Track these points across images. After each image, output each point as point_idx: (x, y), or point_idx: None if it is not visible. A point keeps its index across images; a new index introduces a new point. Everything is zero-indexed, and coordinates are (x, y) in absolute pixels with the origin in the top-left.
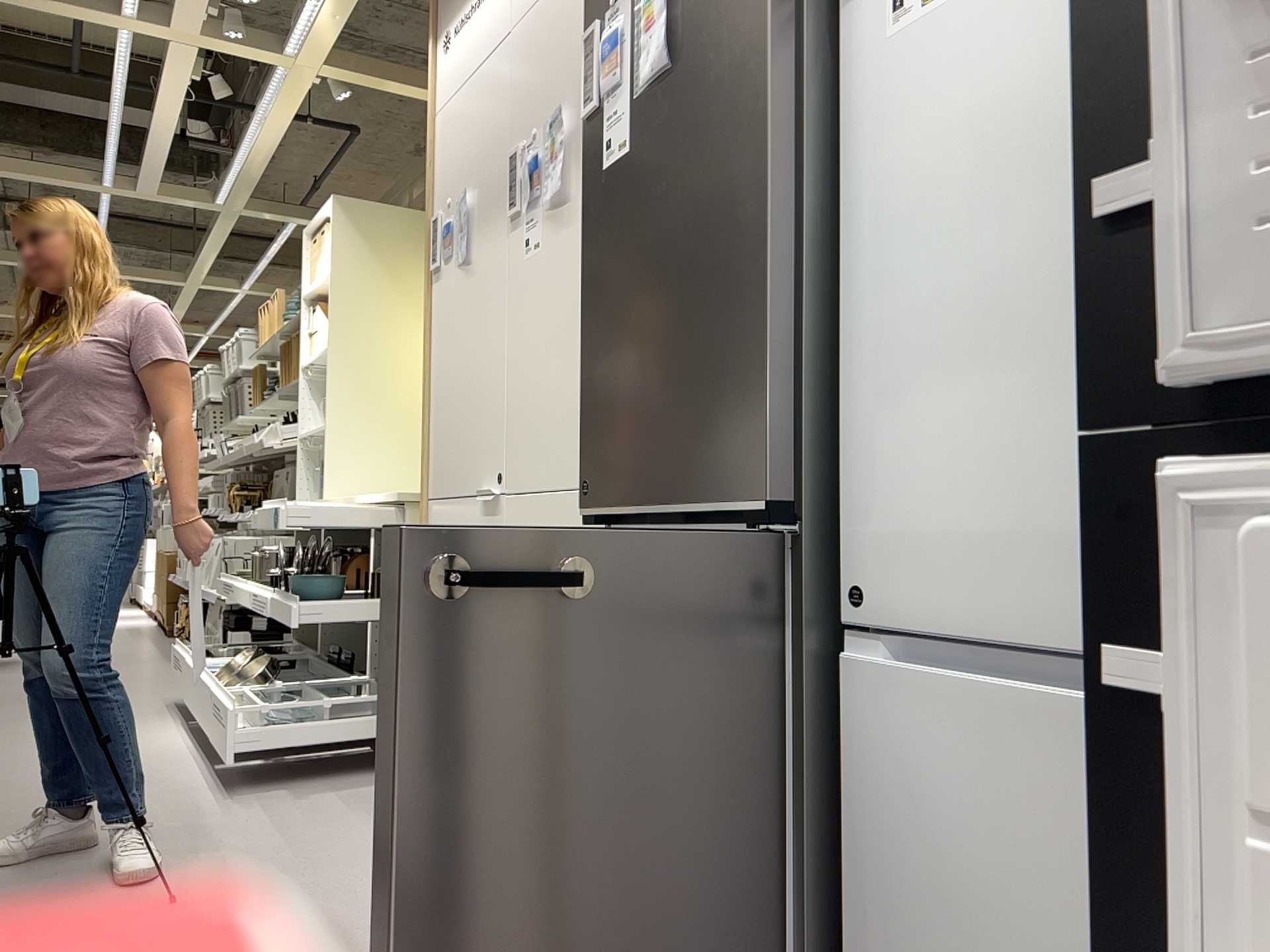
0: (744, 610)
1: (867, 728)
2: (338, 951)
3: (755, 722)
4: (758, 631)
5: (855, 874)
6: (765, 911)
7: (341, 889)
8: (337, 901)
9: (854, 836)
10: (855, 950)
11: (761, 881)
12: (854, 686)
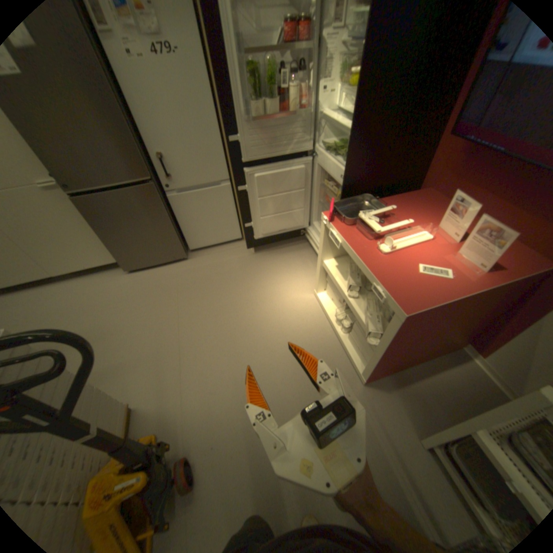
0: (150, 196)
1: (175, 204)
2: (83, 312)
3: (161, 213)
4: (155, 199)
5: (179, 224)
6: (173, 236)
7: (45, 315)
8: (53, 315)
9: (177, 219)
10: (183, 233)
11: (171, 233)
12: (169, 199)
